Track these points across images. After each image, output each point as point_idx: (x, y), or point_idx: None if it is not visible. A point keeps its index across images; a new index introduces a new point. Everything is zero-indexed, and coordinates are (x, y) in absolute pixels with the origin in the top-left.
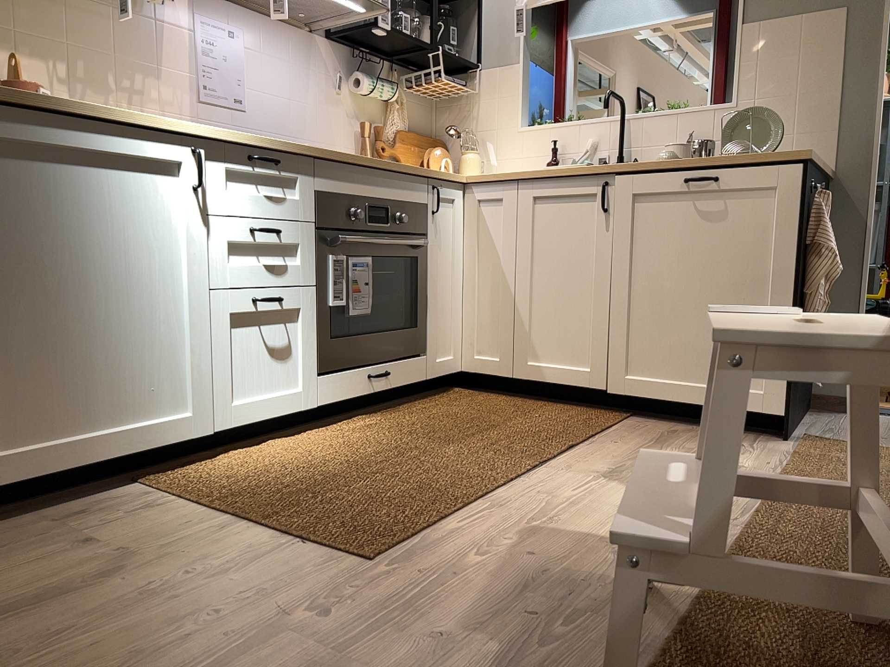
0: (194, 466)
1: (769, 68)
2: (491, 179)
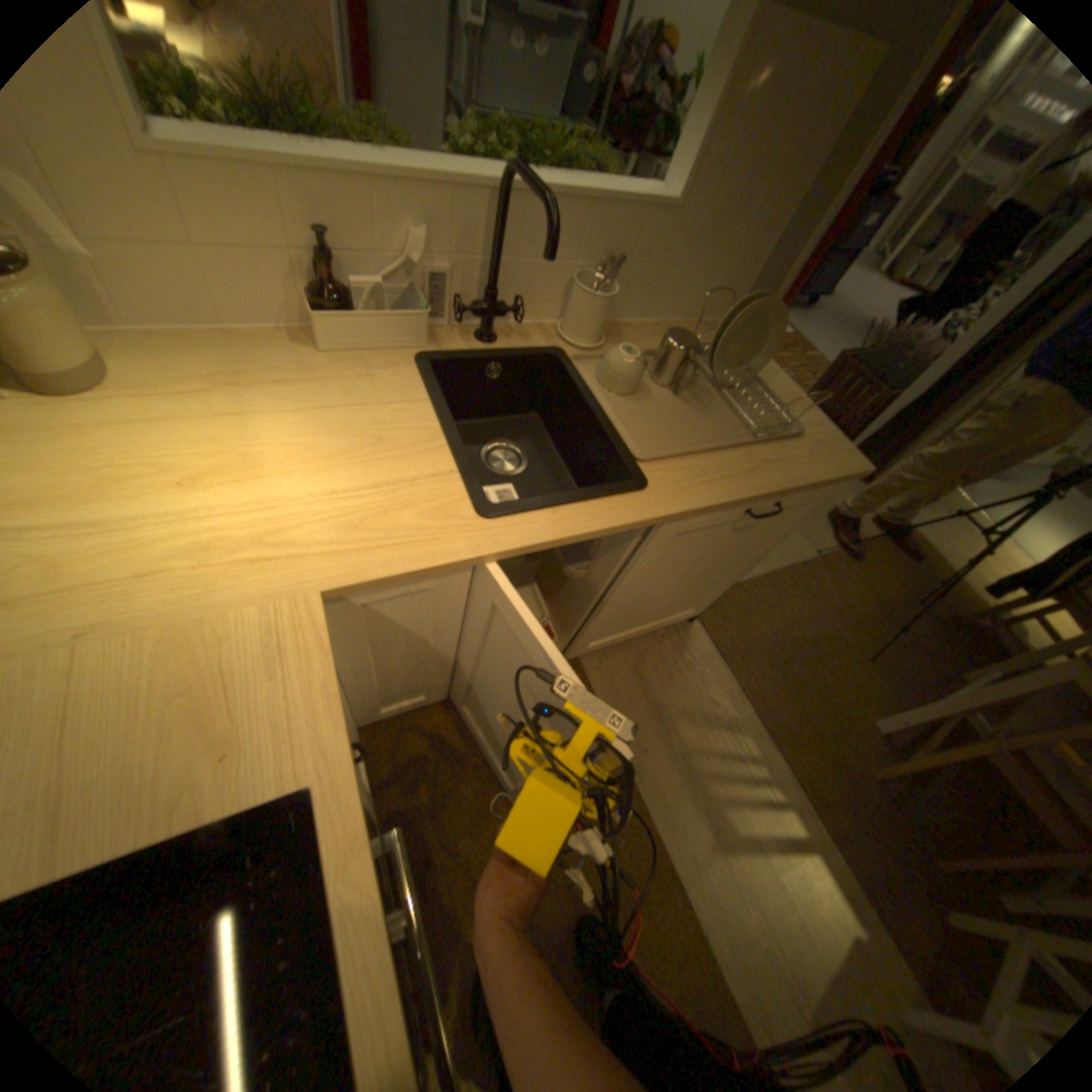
0: None
1: (751, 139)
2: (398, 581)
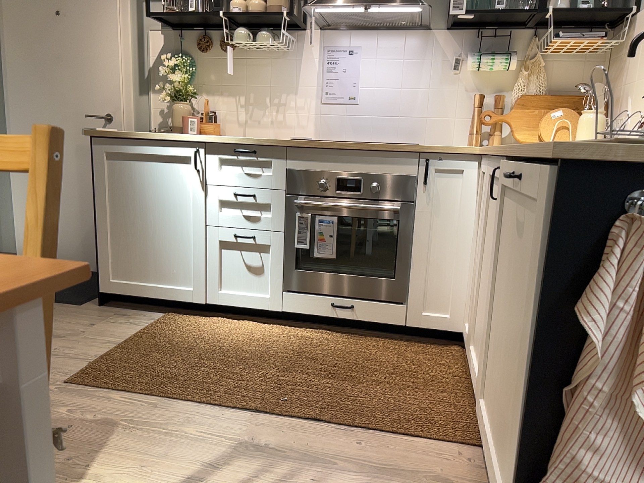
0: (194, 318)
1: None
2: (484, 155)
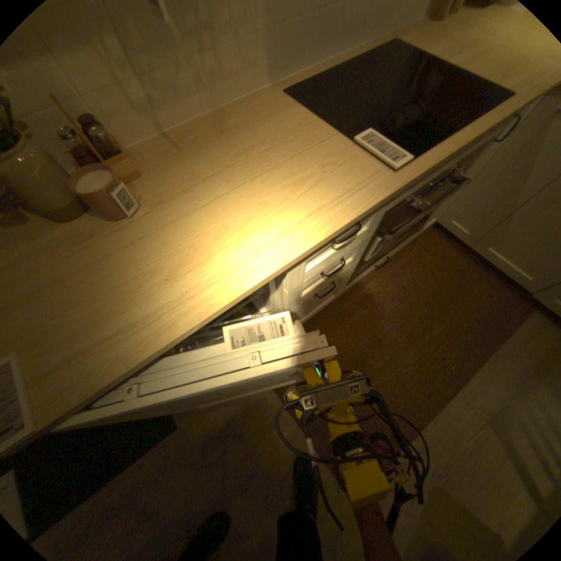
0: None
1: None
2: None
